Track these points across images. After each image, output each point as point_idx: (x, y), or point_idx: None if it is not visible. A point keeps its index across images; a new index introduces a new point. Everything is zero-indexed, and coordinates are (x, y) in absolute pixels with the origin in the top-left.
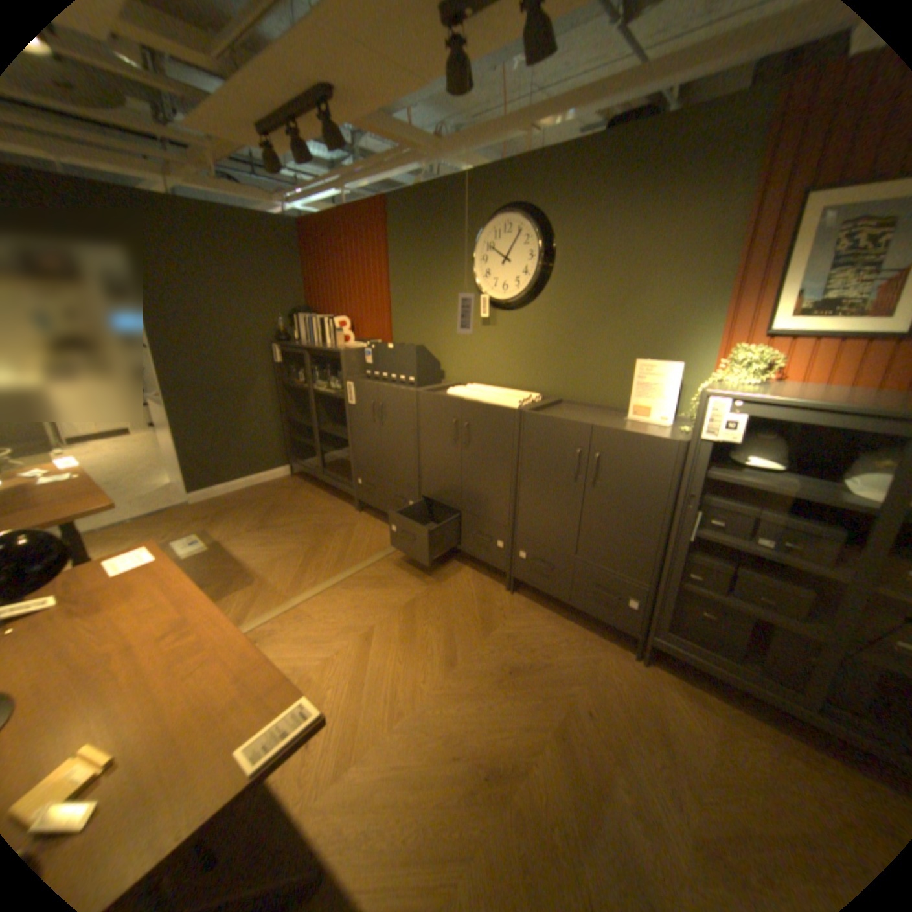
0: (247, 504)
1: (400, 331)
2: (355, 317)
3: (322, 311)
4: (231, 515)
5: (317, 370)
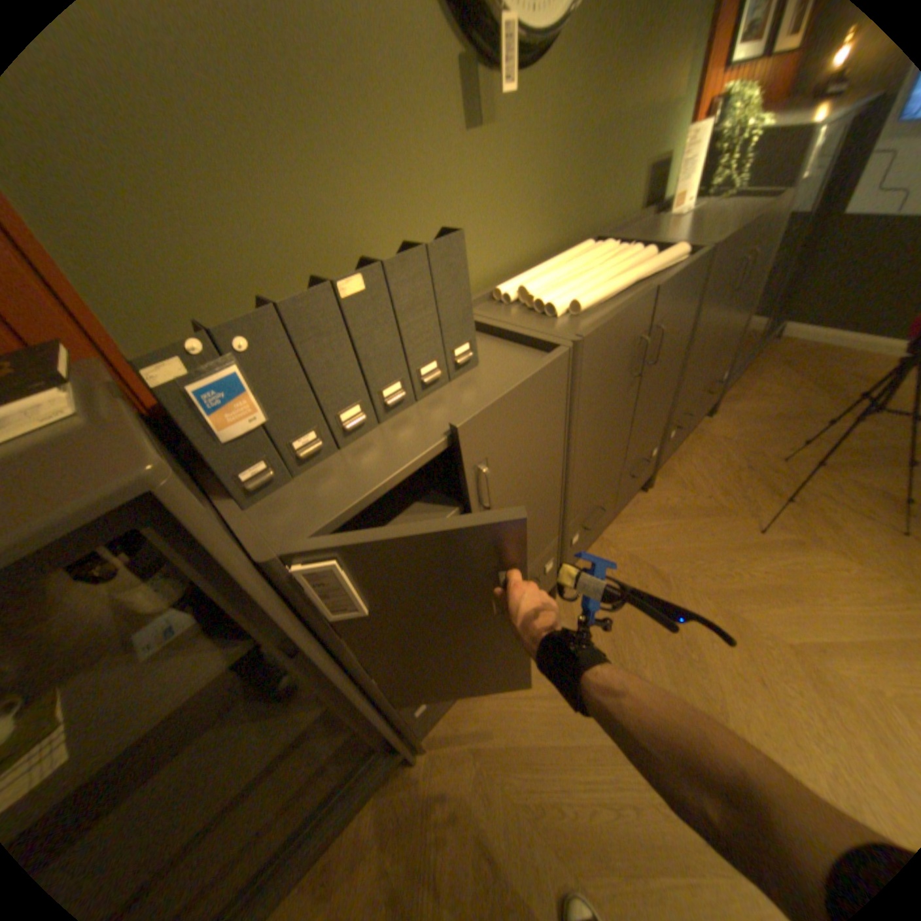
0: None
1: (141, 251)
2: None
3: None
4: None
5: None
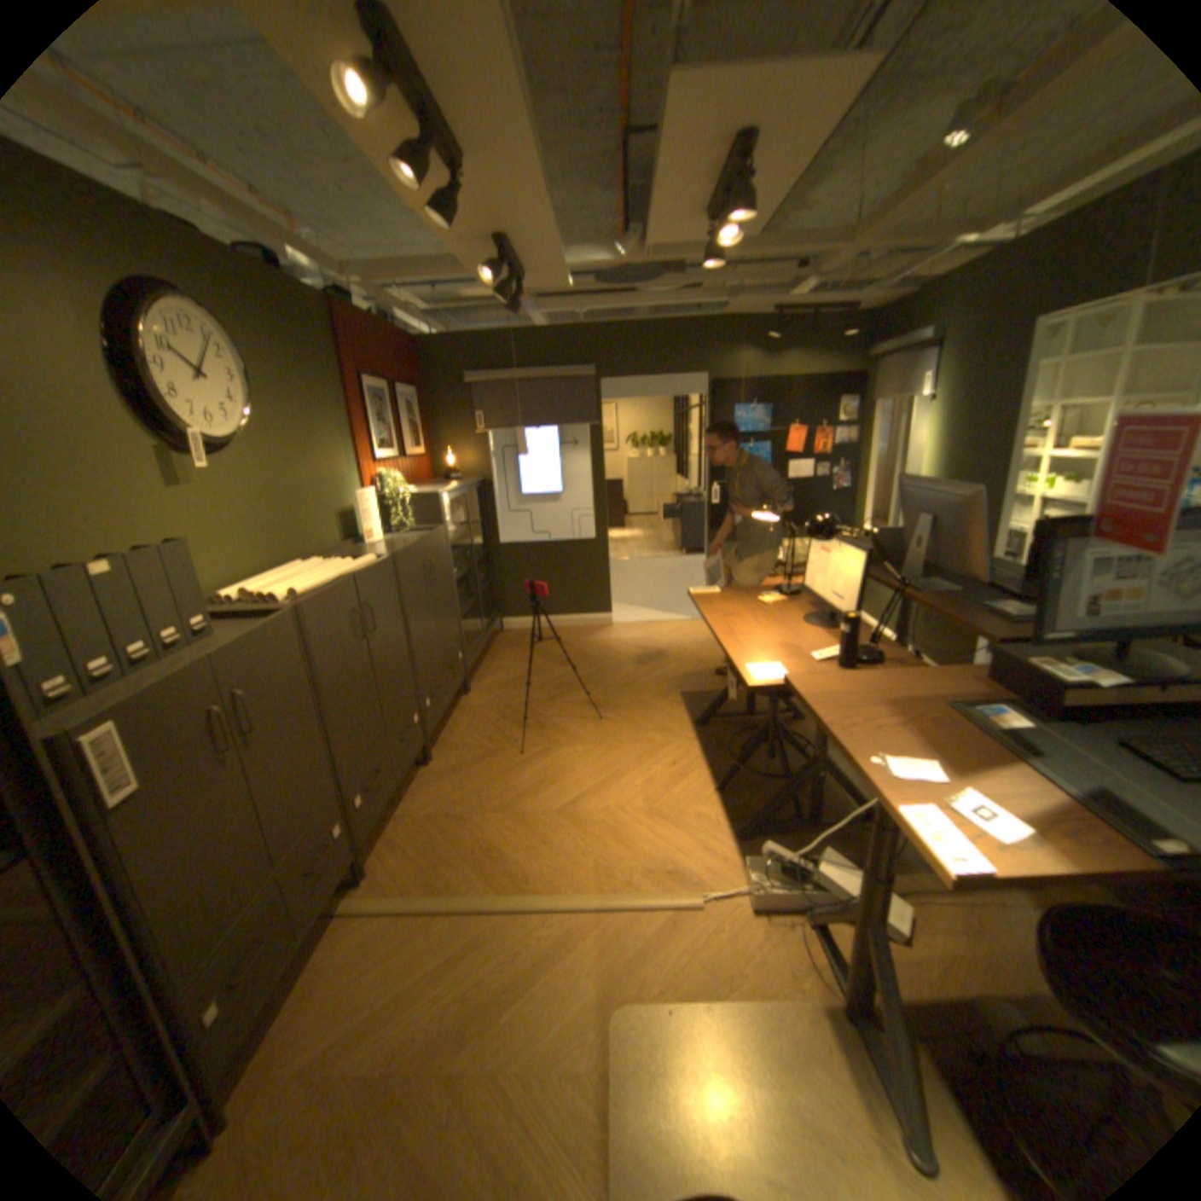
0: None
1: None
2: None
3: None
4: None
5: None
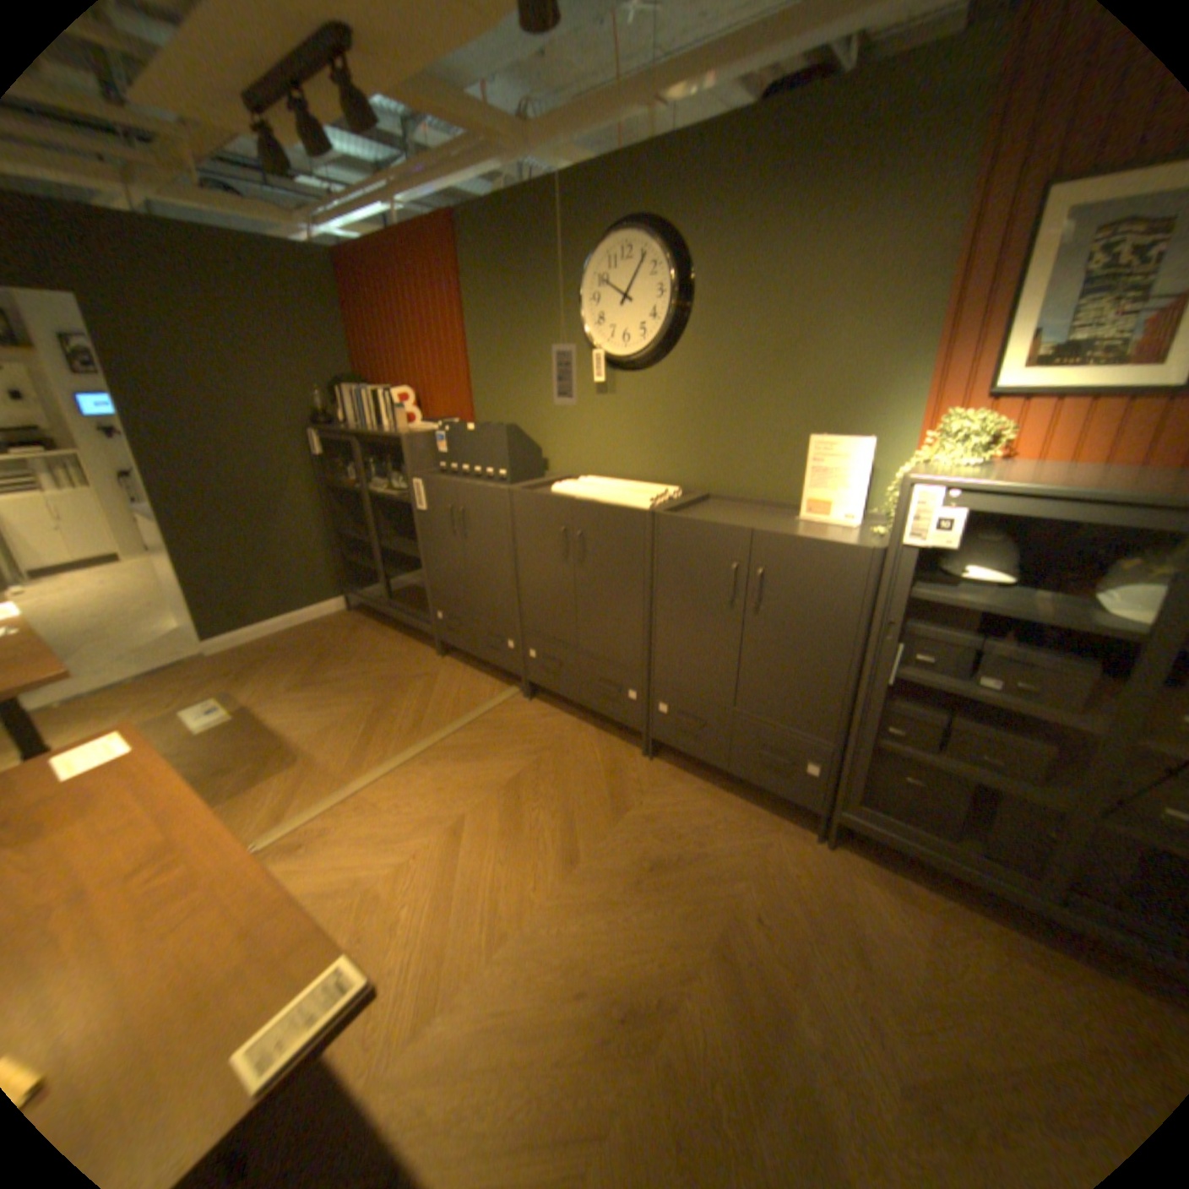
0: (286, 653)
1: (485, 406)
2: (422, 388)
3: (375, 380)
4: (264, 669)
5: (373, 464)
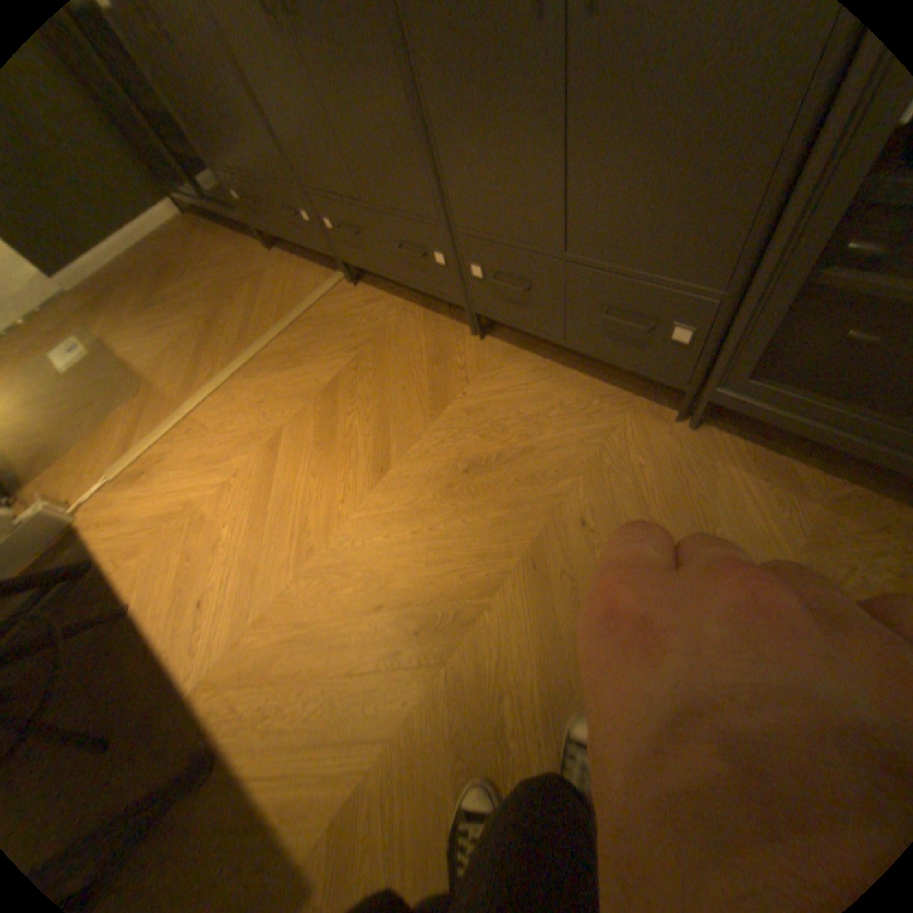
0: (130, 275)
1: None
2: None
3: None
4: (112, 297)
5: None
